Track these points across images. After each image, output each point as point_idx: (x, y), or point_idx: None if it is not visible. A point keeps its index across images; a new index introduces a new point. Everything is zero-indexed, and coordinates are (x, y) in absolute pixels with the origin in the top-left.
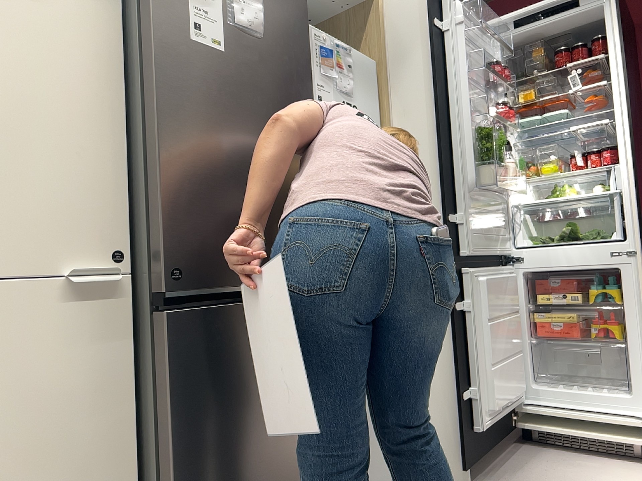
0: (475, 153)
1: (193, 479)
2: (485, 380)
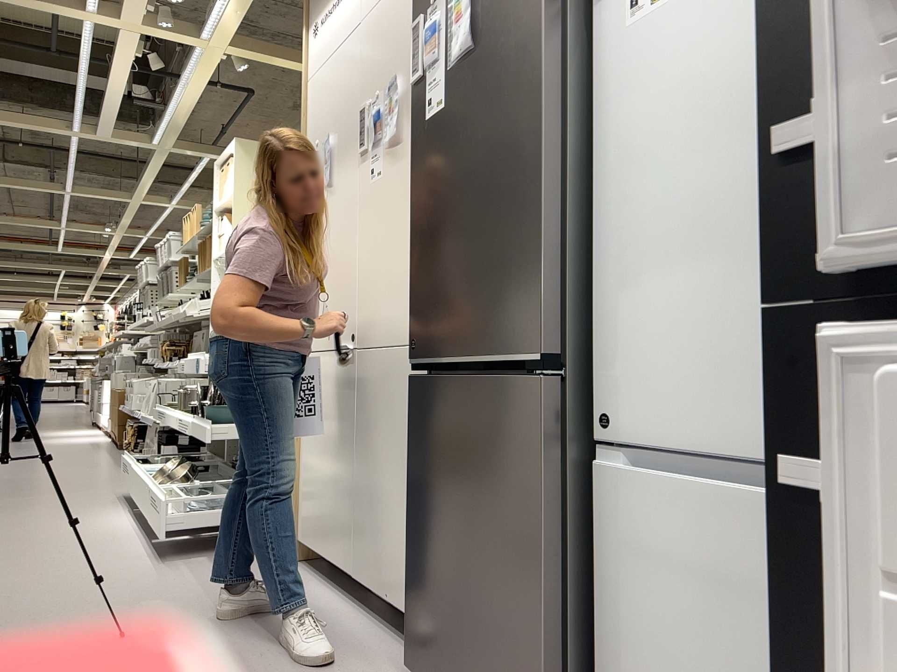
0: None
1: (416, 527)
2: None
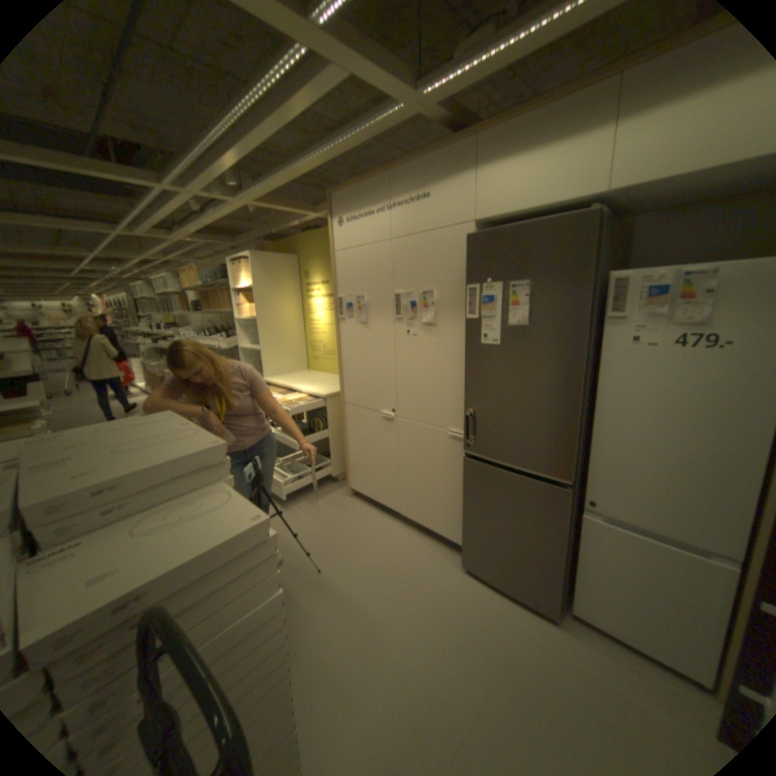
0: None
1: (470, 518)
2: None
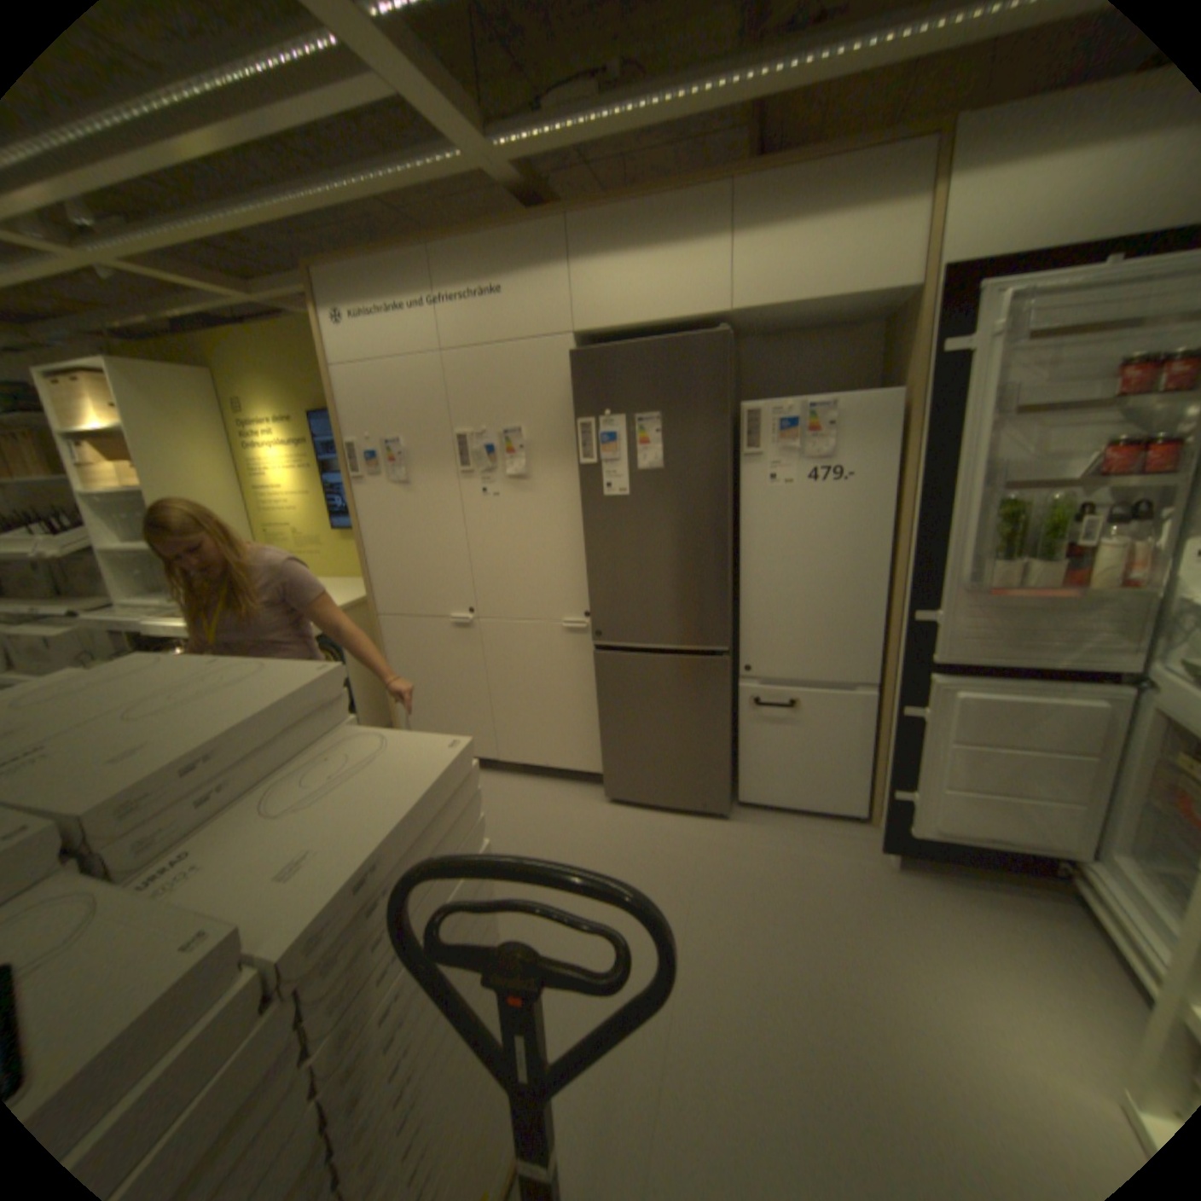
0: (1014, 530)
1: (610, 729)
2: (936, 797)
